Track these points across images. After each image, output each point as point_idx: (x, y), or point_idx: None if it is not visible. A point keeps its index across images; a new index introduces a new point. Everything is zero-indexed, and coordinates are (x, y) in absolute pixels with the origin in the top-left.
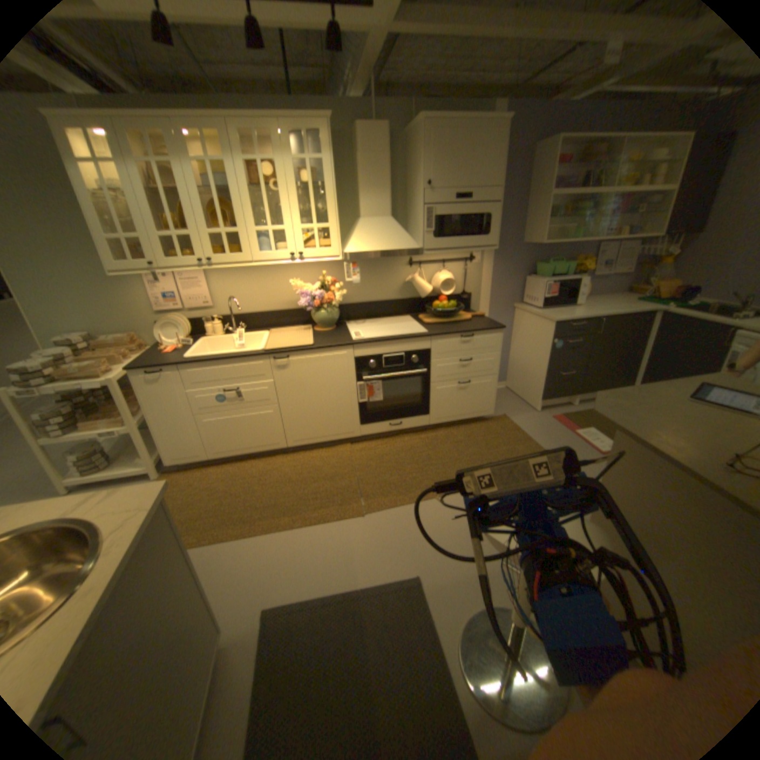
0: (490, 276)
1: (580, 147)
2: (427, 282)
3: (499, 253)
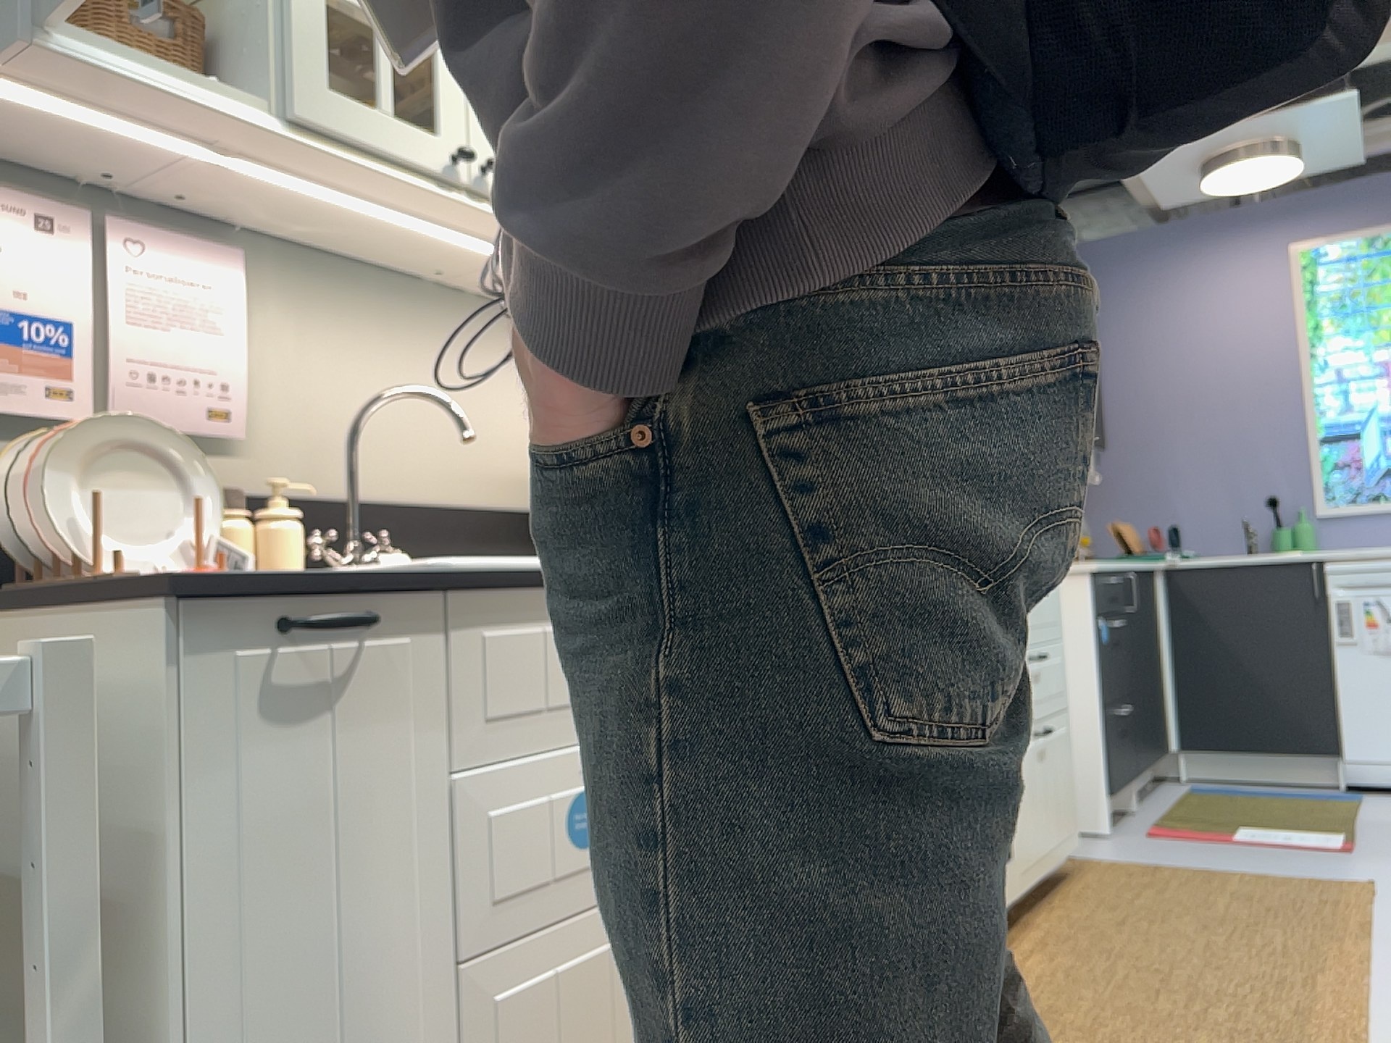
0: None
1: None
2: None
3: None
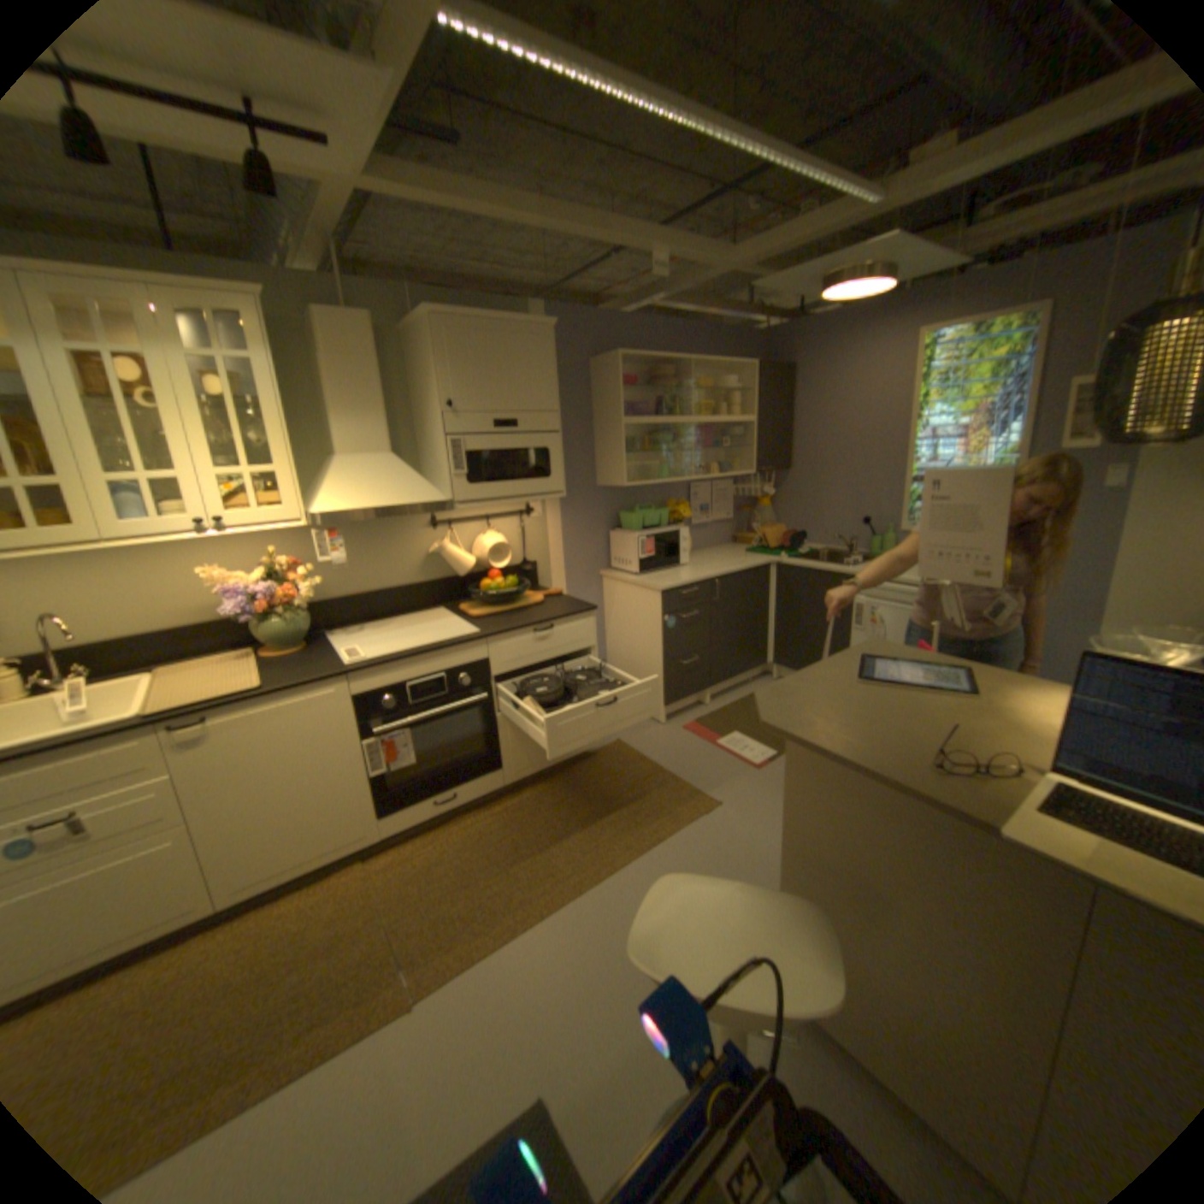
0: (557, 535)
1: (642, 367)
2: (464, 550)
3: (565, 501)
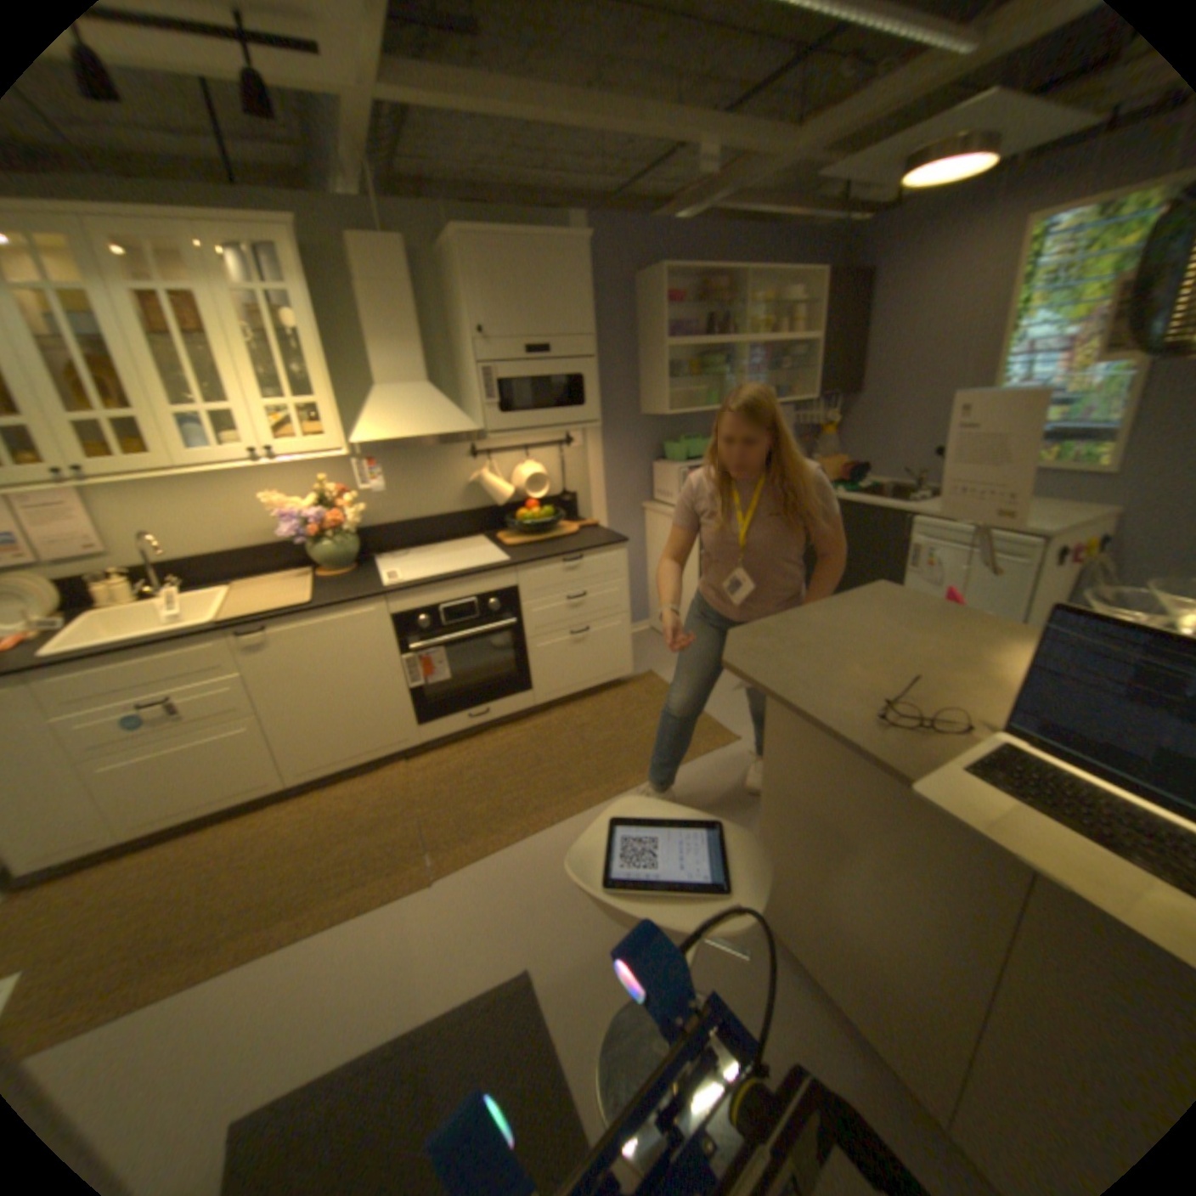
0: (596, 465)
1: (692, 280)
2: (500, 480)
3: (604, 430)
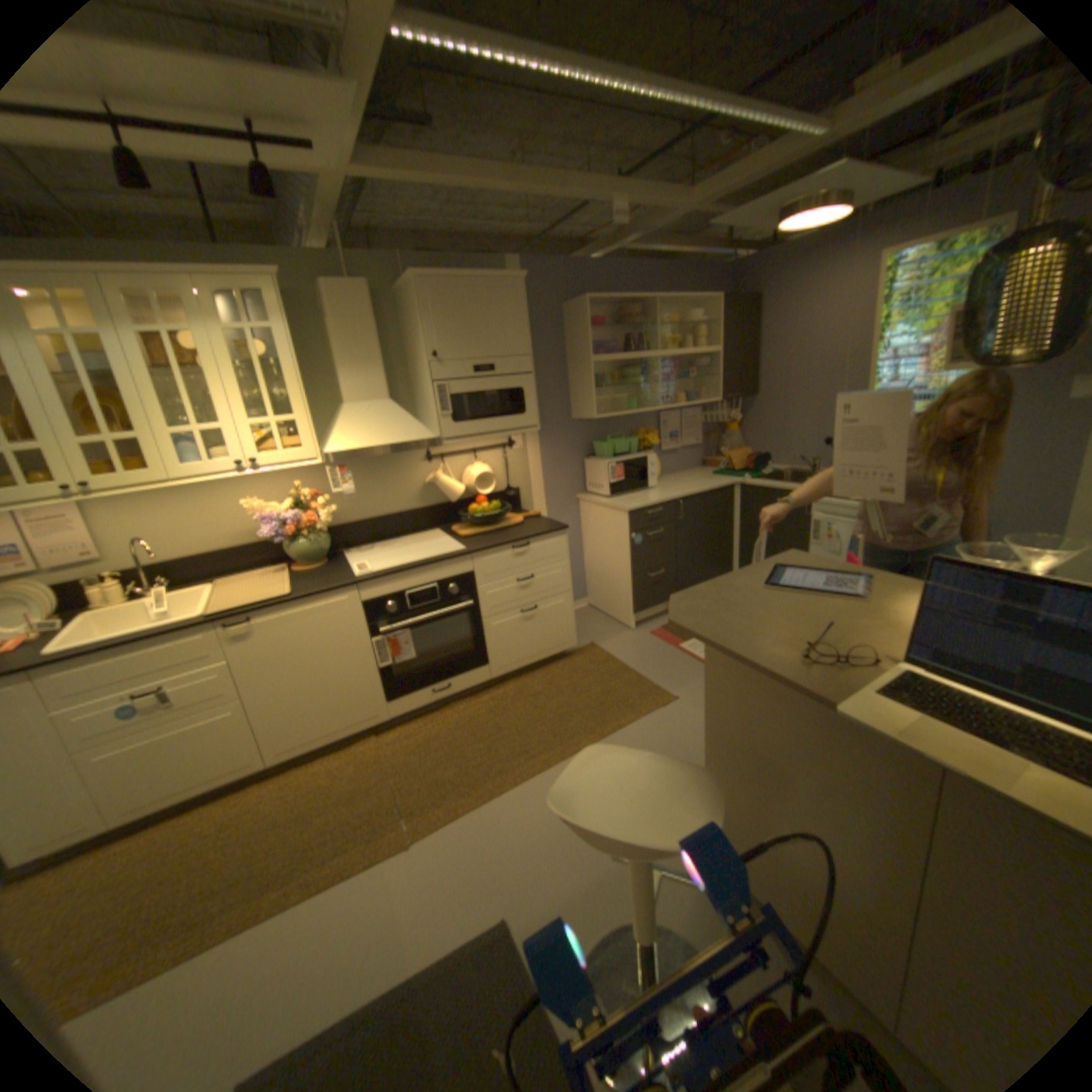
0: (537, 464)
1: (611, 308)
2: (455, 480)
3: (543, 434)
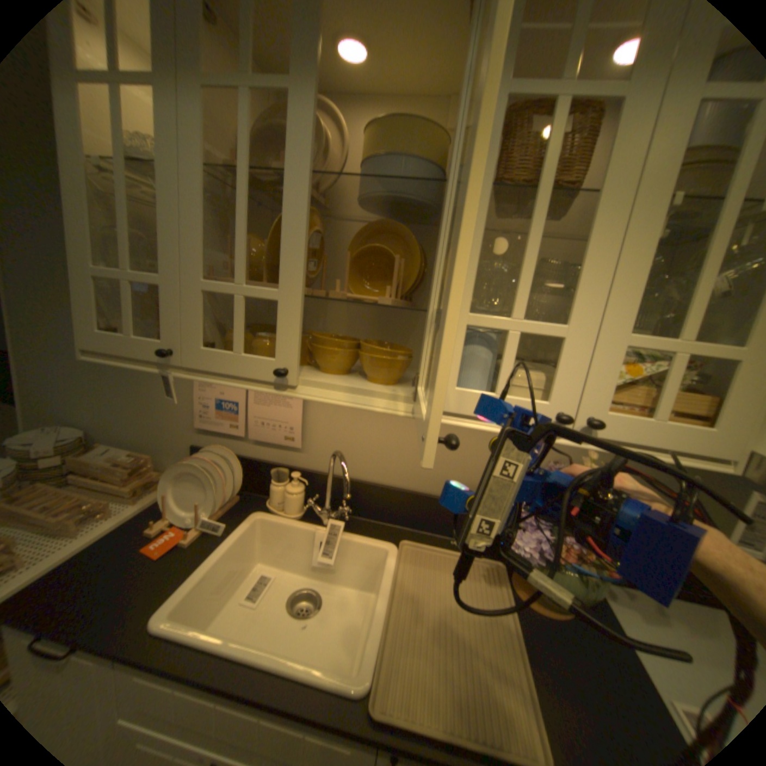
0: None
1: None
2: None
3: None
